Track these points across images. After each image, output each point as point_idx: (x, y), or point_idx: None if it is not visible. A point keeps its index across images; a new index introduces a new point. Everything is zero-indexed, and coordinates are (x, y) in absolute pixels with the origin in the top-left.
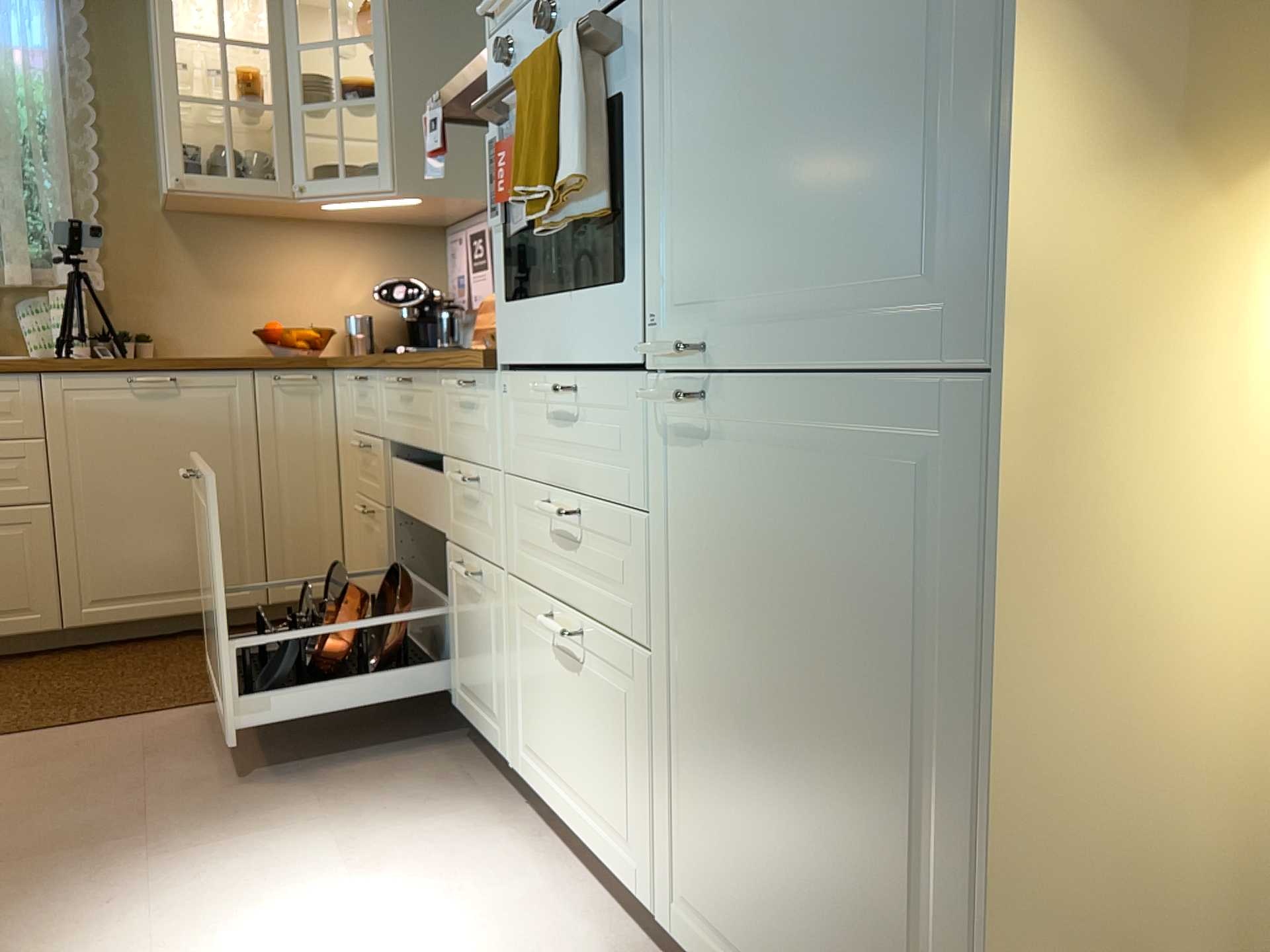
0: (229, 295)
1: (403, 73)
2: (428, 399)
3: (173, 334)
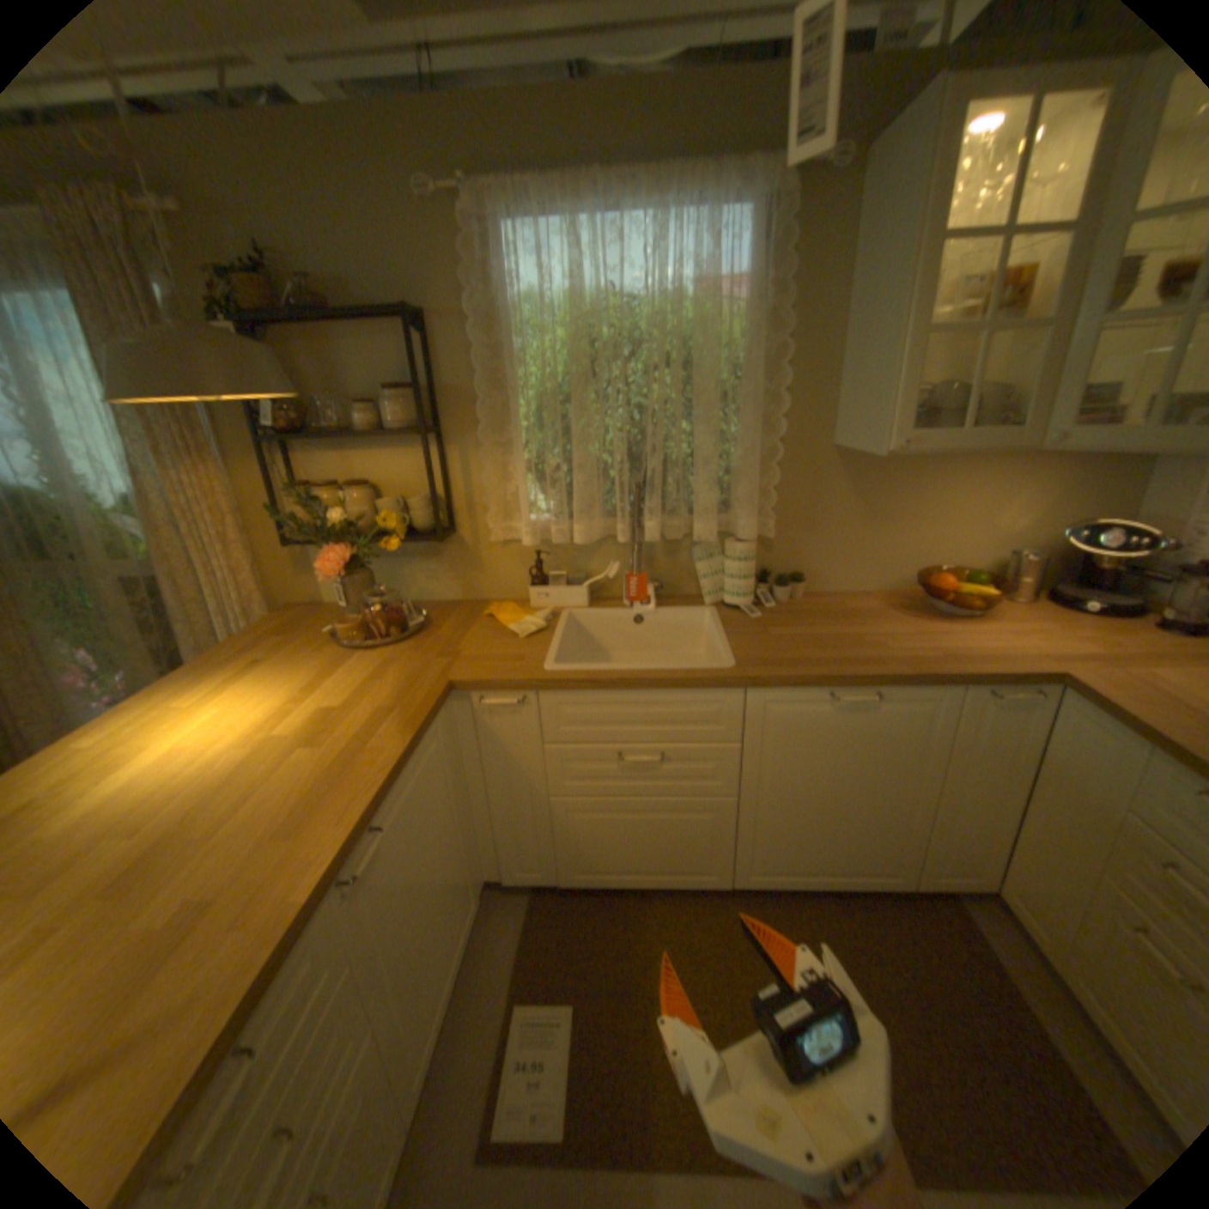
0: (885, 529)
1: None
2: None
3: (822, 569)
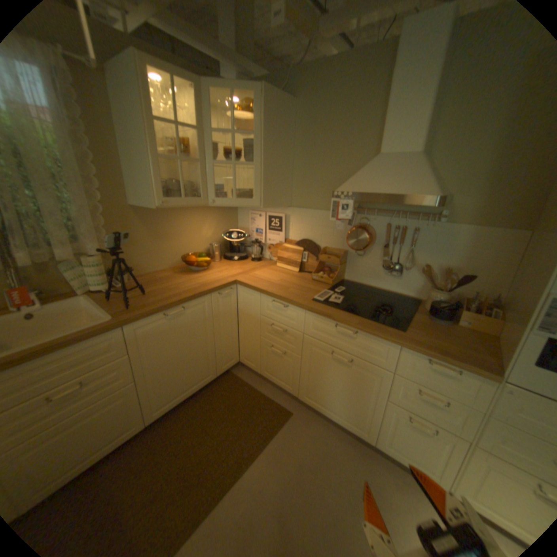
0: (163, 242)
1: (266, 153)
2: (380, 348)
3: (140, 264)
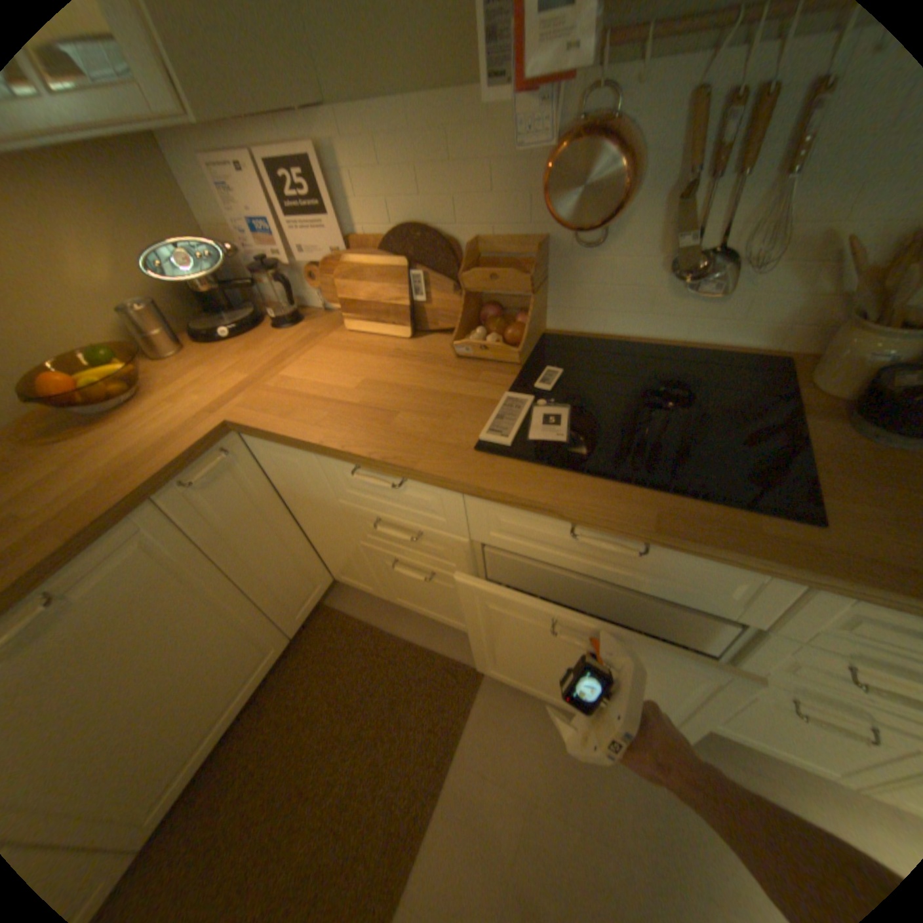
0: None
1: None
2: (732, 579)
3: None
